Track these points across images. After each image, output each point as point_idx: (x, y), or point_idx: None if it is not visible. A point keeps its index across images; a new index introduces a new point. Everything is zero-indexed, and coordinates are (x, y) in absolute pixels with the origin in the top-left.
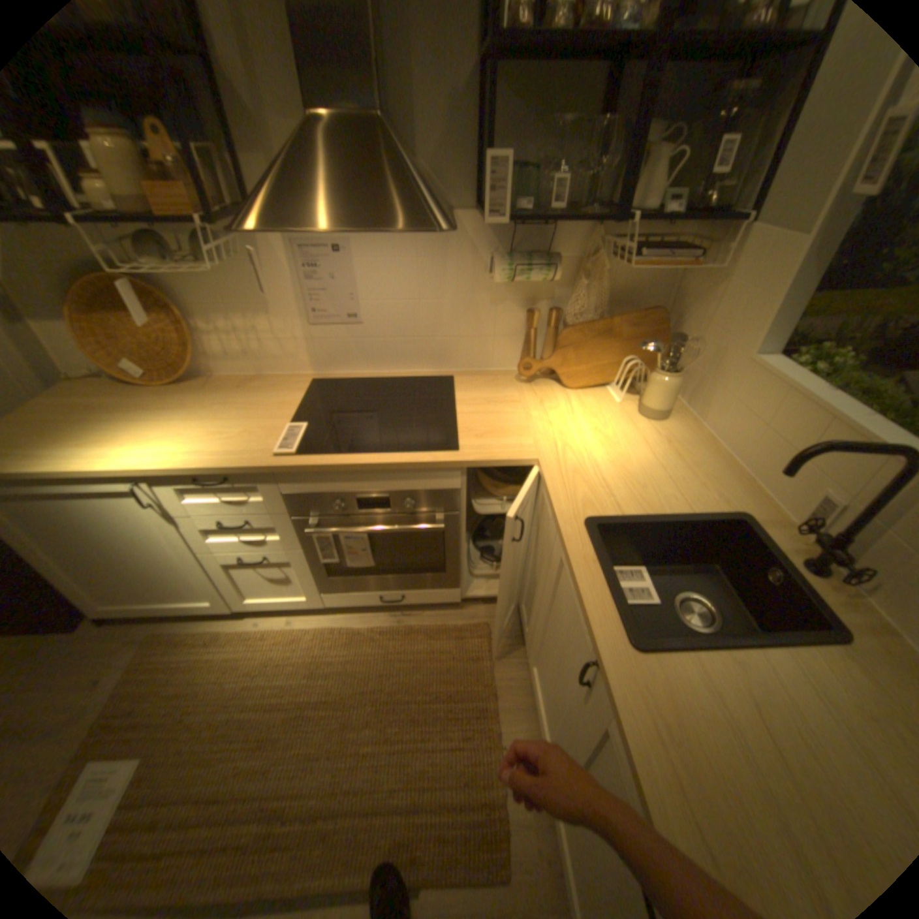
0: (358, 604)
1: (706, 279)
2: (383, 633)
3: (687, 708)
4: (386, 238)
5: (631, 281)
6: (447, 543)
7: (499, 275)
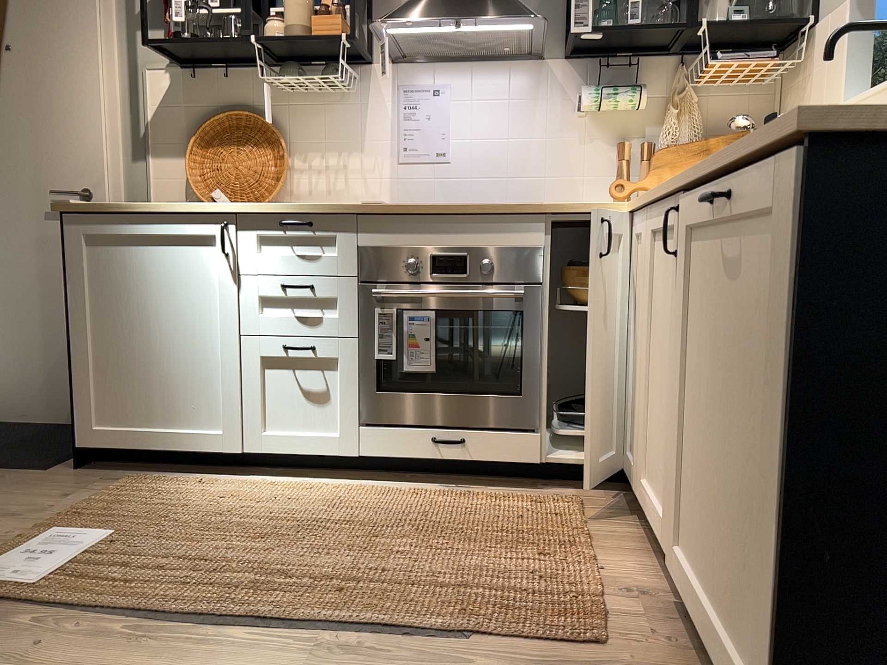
0: (404, 456)
1: (793, 95)
2: (433, 493)
3: None
4: (481, 84)
5: (722, 119)
6: (528, 342)
7: (585, 105)
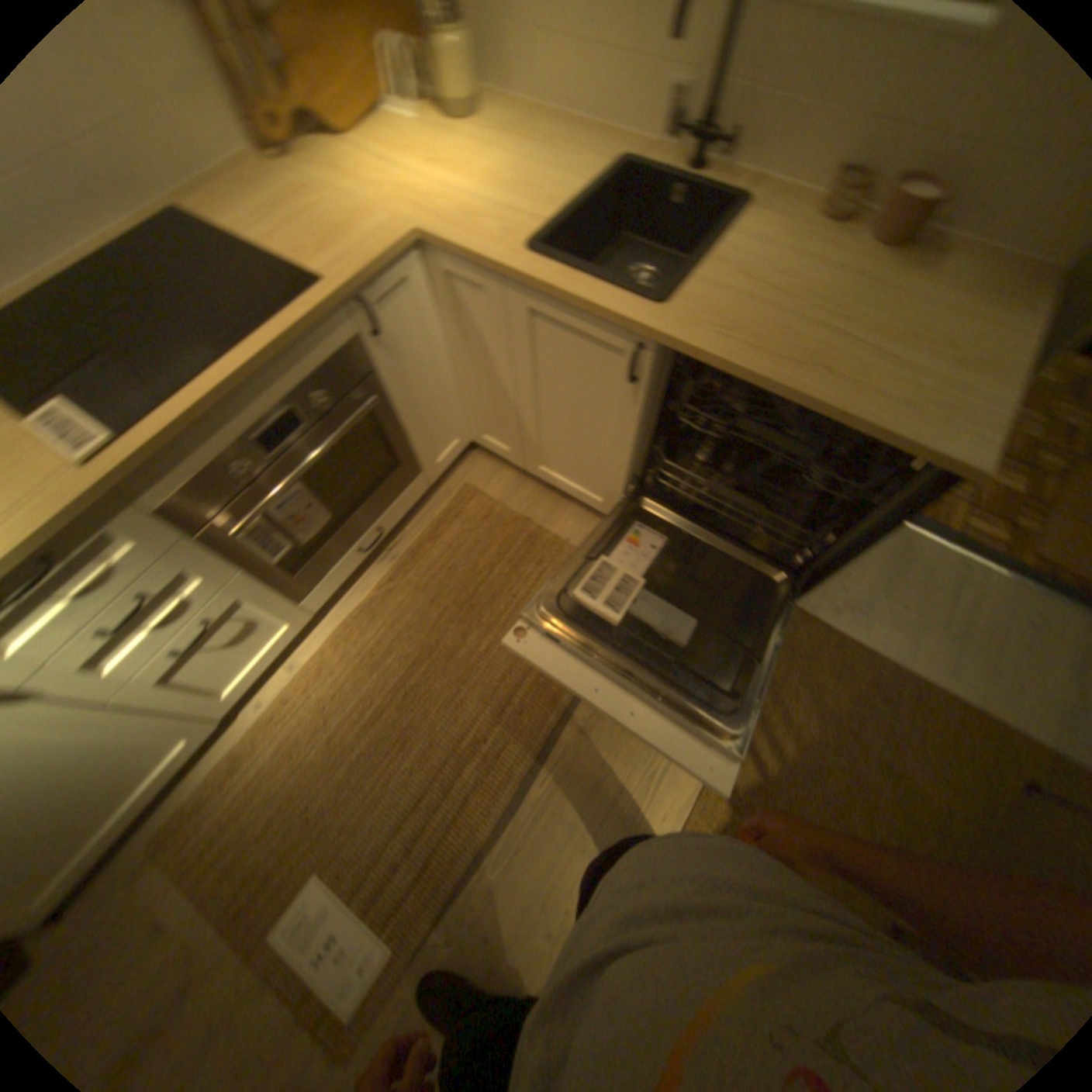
0: (344, 576)
1: None
2: (393, 575)
3: (720, 311)
4: None
5: None
6: (386, 425)
7: None
